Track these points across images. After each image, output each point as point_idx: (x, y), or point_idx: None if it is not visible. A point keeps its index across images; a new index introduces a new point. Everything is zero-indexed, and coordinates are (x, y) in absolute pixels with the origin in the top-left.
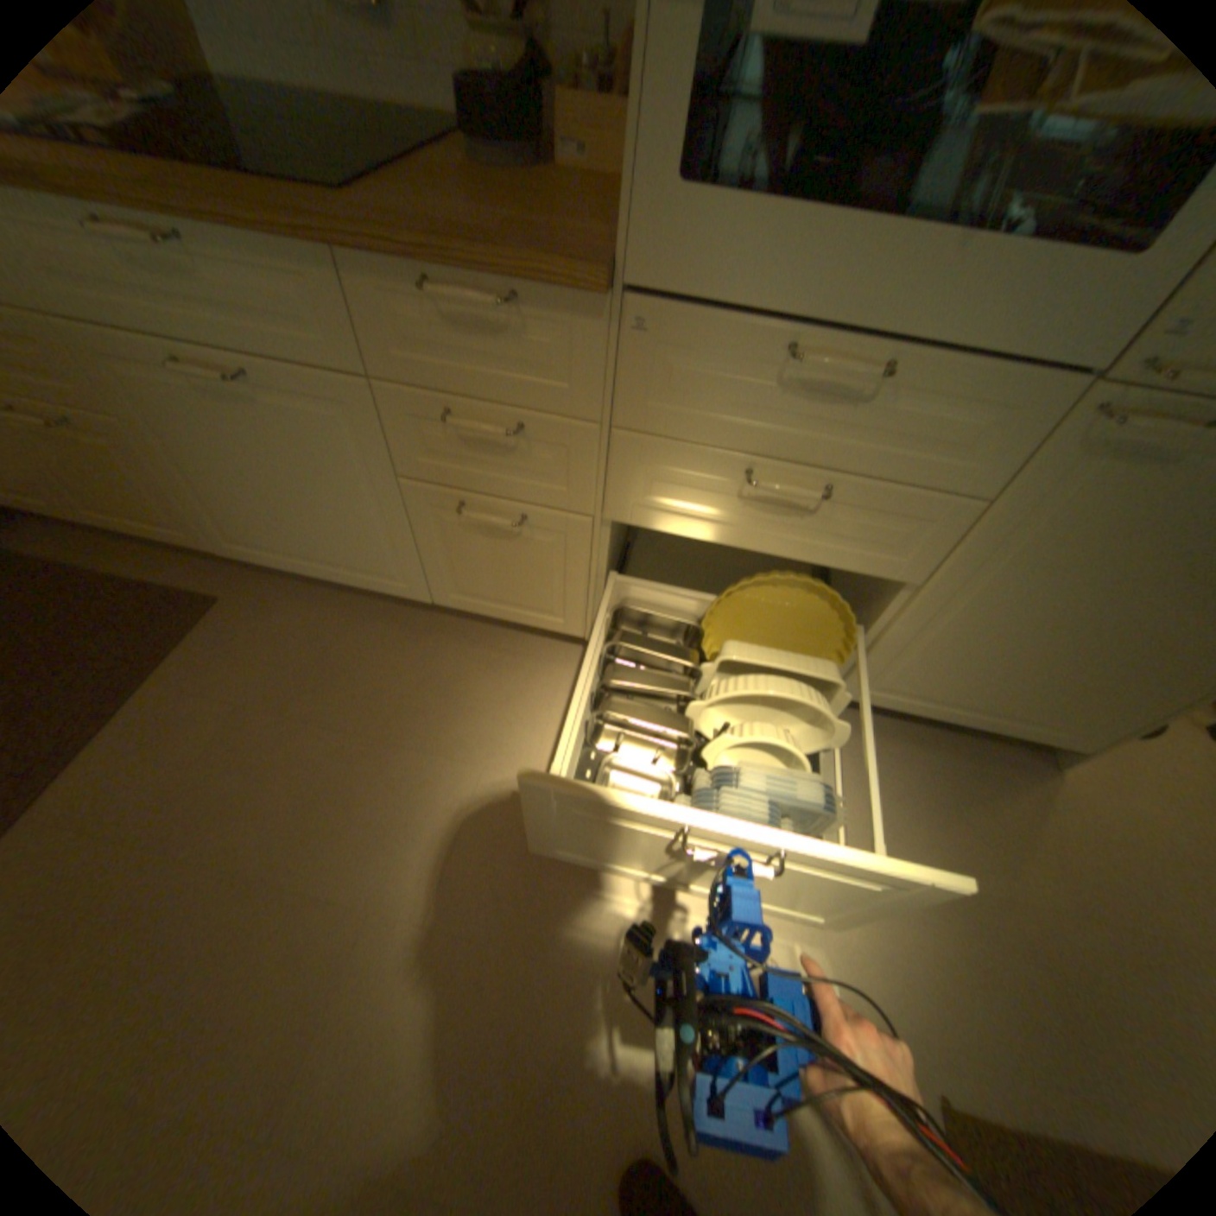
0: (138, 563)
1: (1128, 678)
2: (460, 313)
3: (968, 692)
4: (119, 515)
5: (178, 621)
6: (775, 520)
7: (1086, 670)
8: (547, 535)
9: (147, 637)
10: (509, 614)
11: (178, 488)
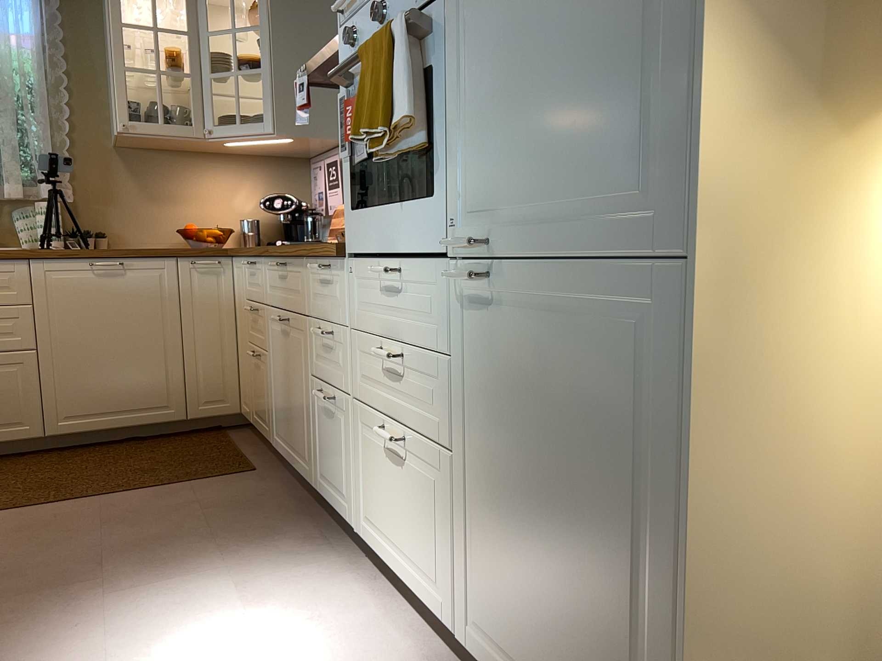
0: (254, 452)
1: (614, 631)
2: (324, 279)
3: (528, 653)
4: (259, 417)
5: (231, 471)
6: (397, 394)
7: (579, 607)
8: (342, 418)
9: (214, 471)
10: (334, 503)
11: (271, 395)
